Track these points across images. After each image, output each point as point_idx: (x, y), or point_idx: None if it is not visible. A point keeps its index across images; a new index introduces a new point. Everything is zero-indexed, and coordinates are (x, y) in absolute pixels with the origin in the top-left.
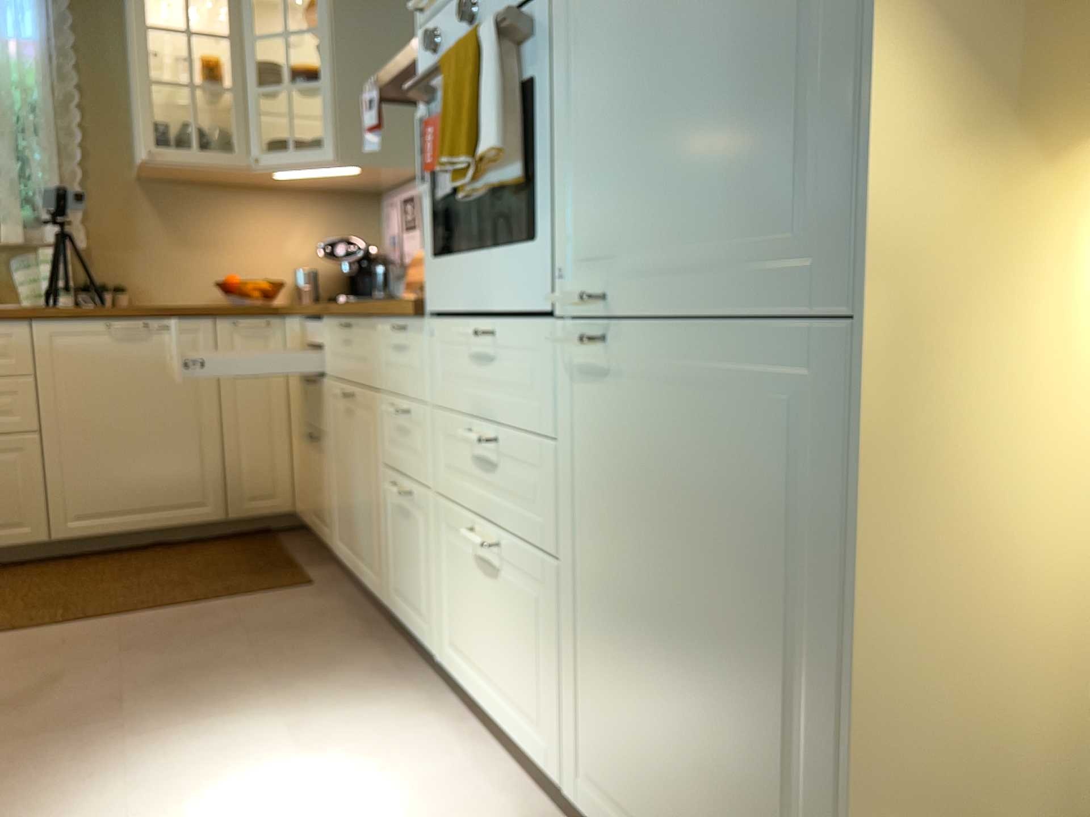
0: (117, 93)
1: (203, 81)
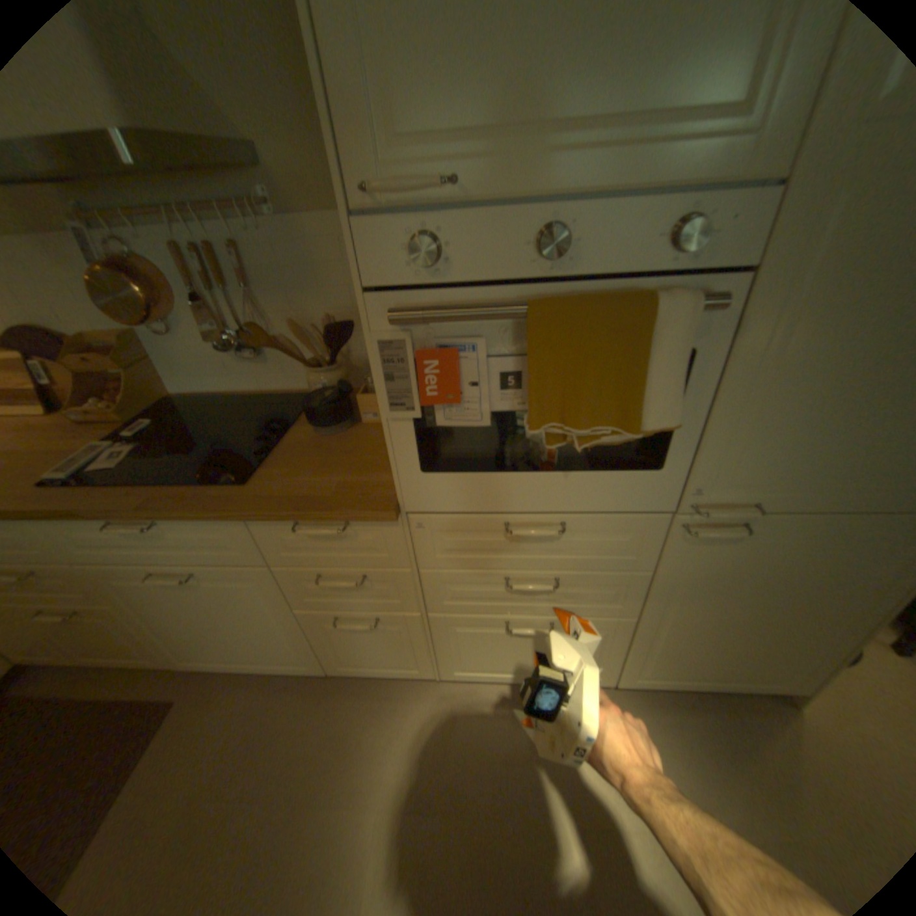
0: None
1: None
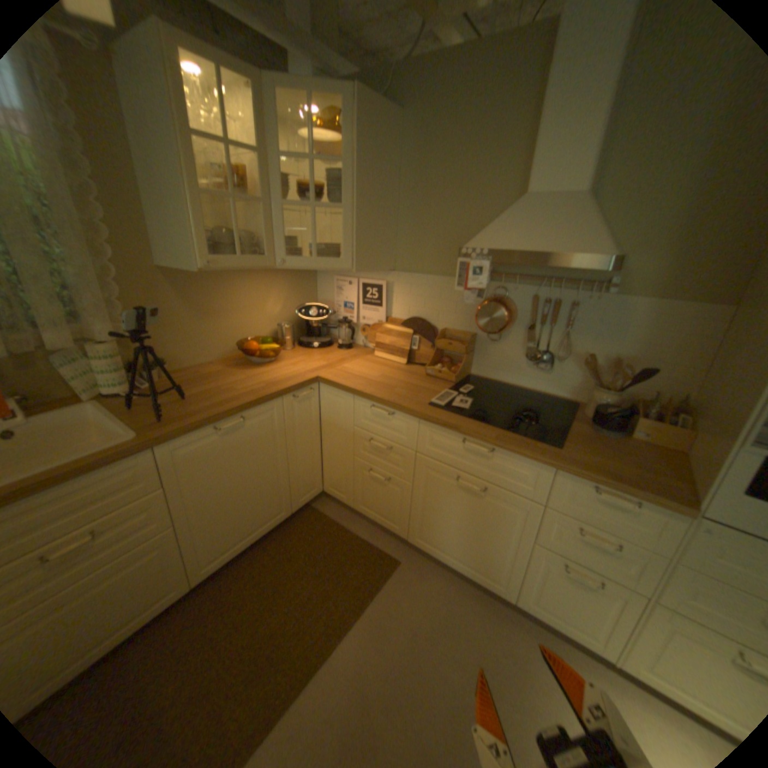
0: (127, 185)
1: (234, 191)
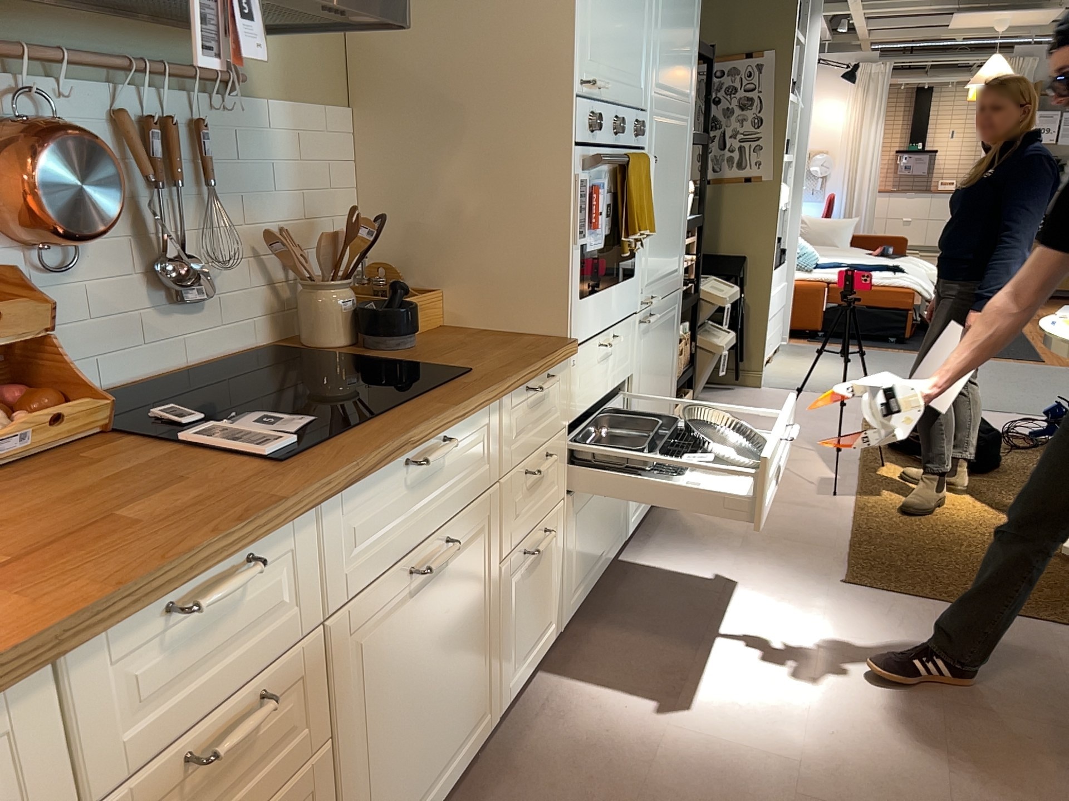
0: None
1: None
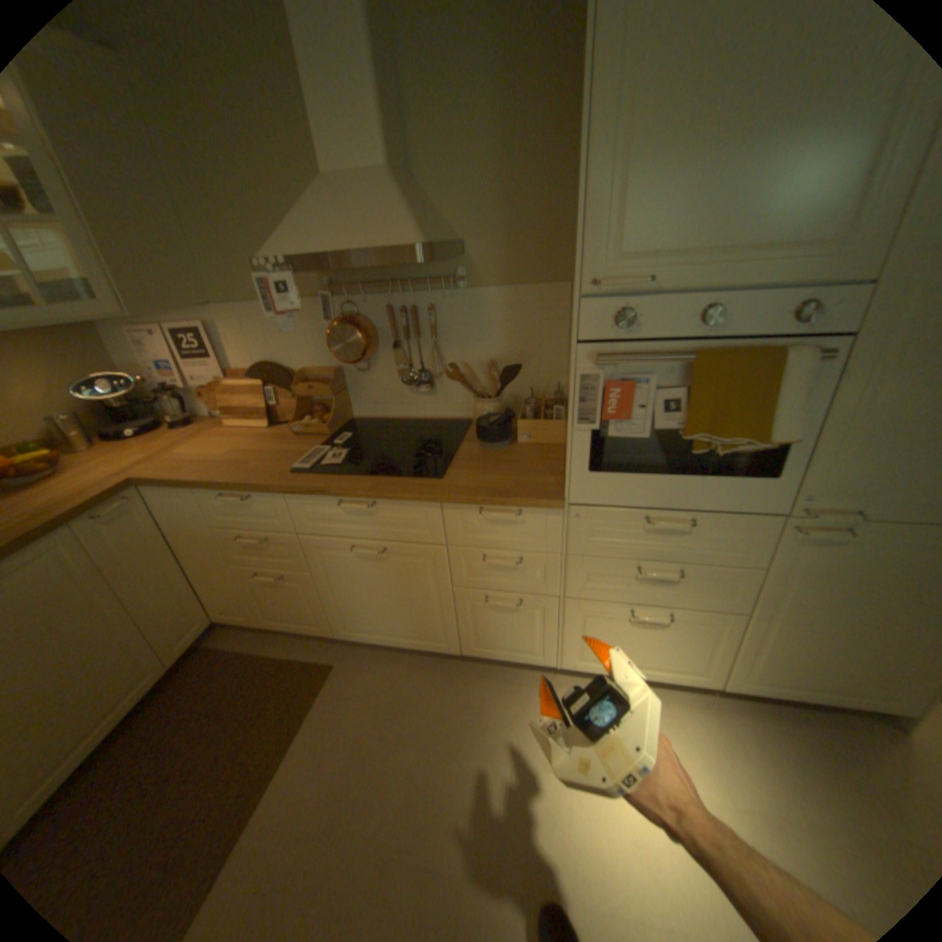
0: None
1: None
